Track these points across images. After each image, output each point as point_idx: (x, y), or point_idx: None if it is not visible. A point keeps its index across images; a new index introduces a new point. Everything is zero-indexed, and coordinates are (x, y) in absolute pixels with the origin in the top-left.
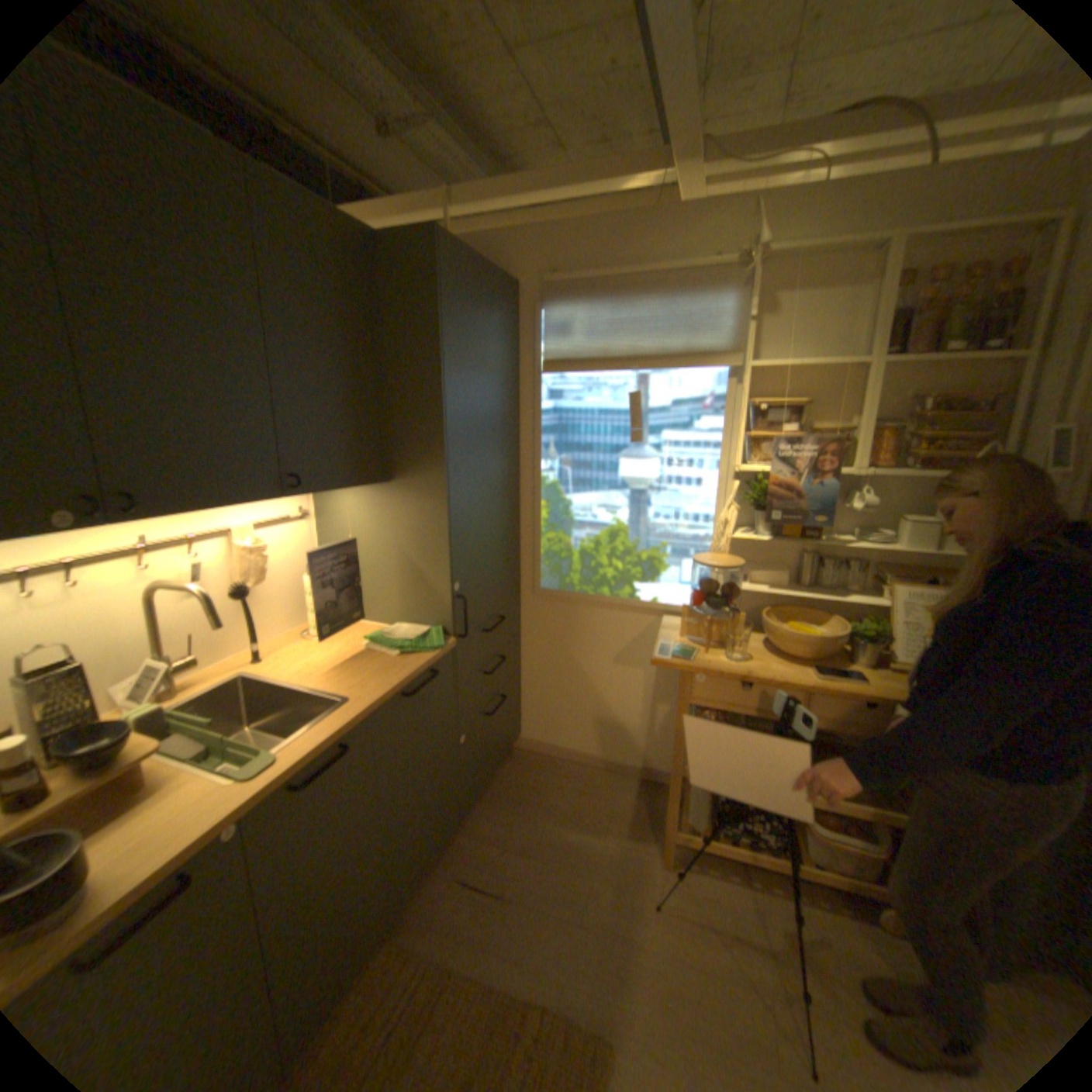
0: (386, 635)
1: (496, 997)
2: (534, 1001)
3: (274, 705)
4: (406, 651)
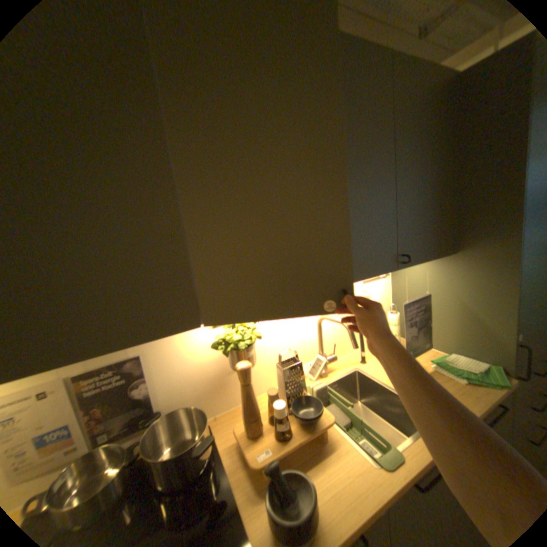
0: (450, 363)
1: None
2: None
3: (378, 395)
4: (472, 381)
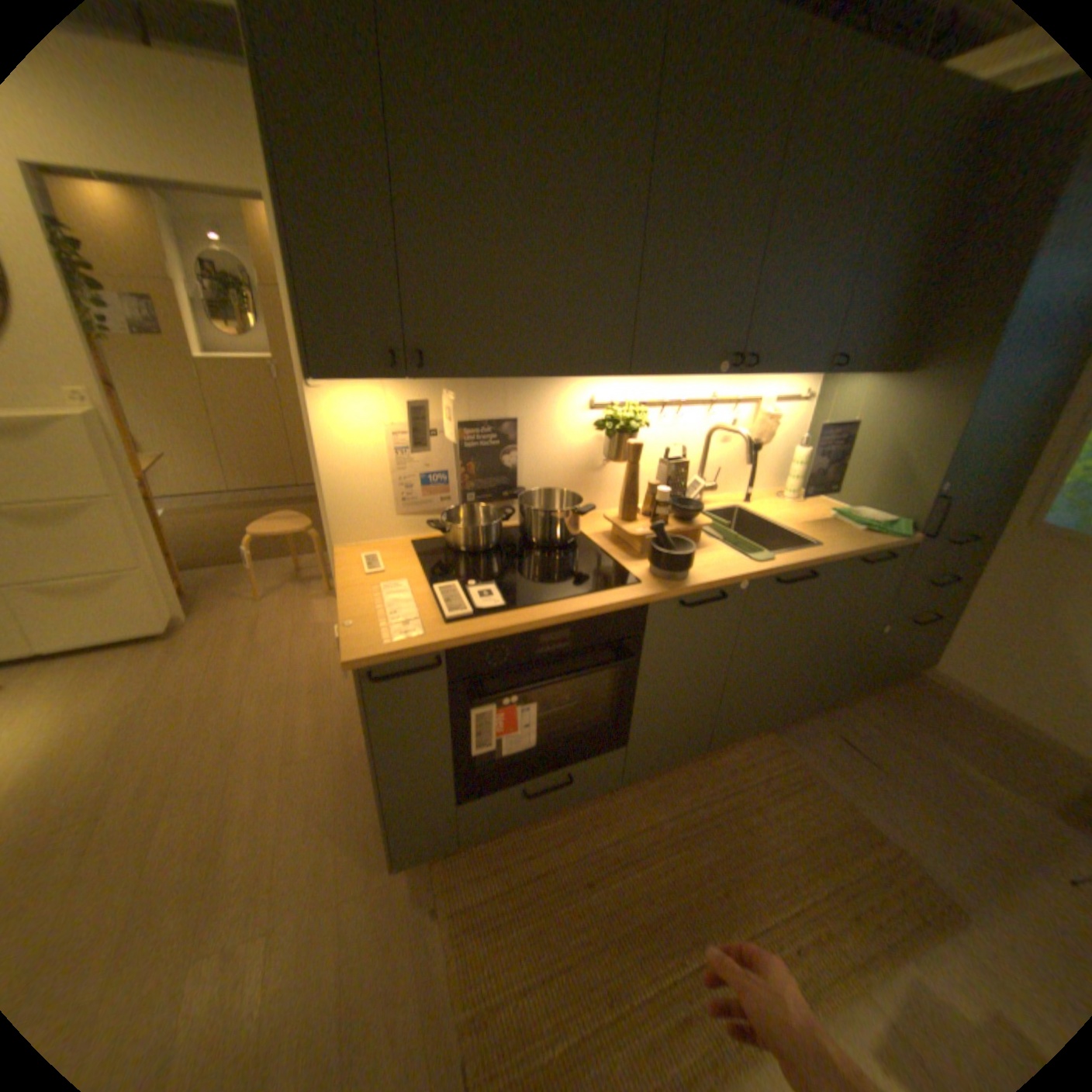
0: (852, 513)
1: (860, 817)
2: (896, 843)
3: (756, 534)
4: (870, 530)
